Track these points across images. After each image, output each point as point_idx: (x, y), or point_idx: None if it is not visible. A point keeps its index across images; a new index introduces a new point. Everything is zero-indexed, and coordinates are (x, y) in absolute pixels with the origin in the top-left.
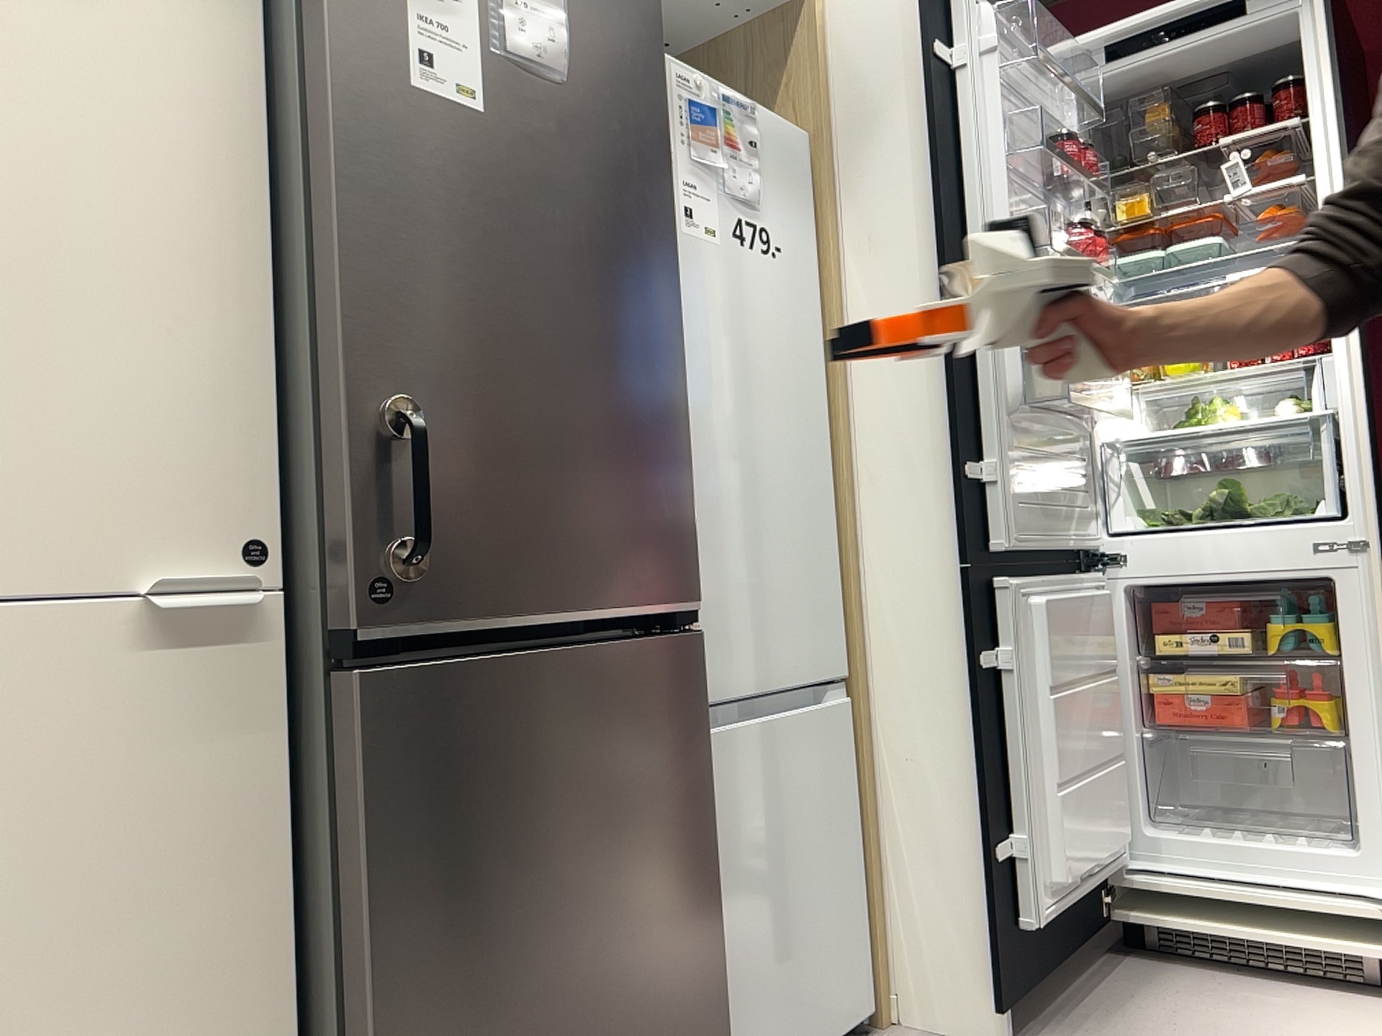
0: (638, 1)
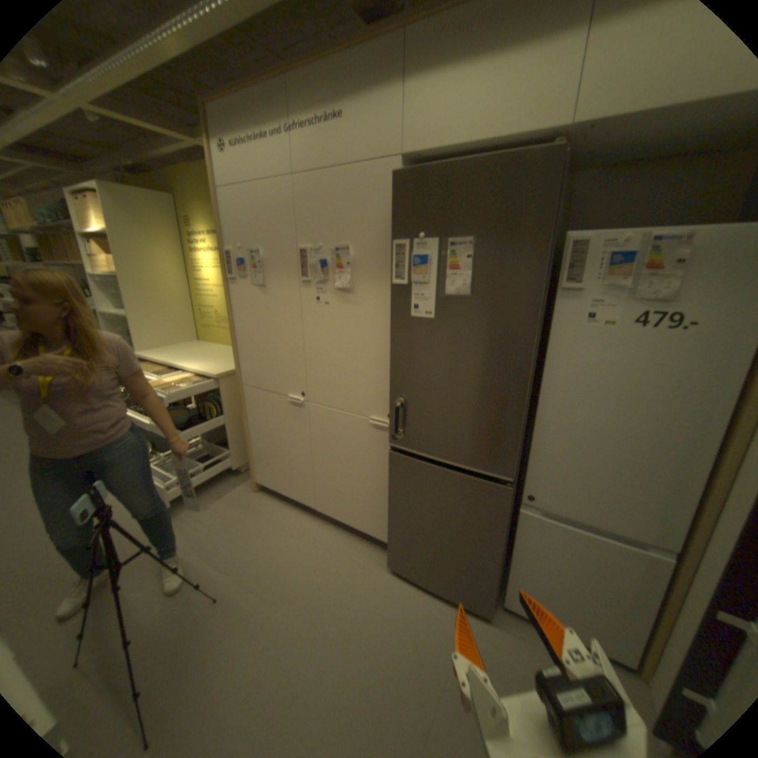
0: (531, 239)
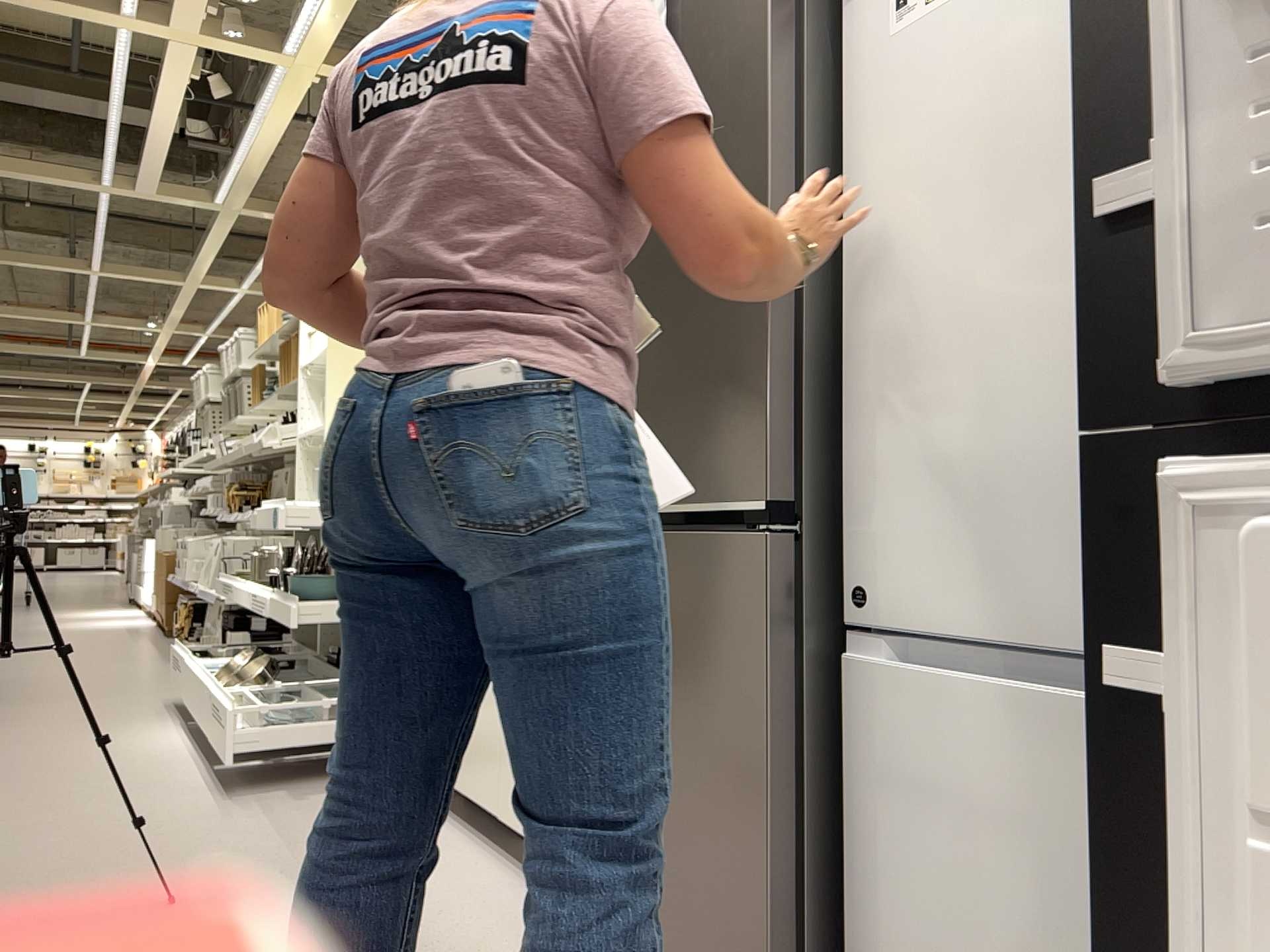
0: None
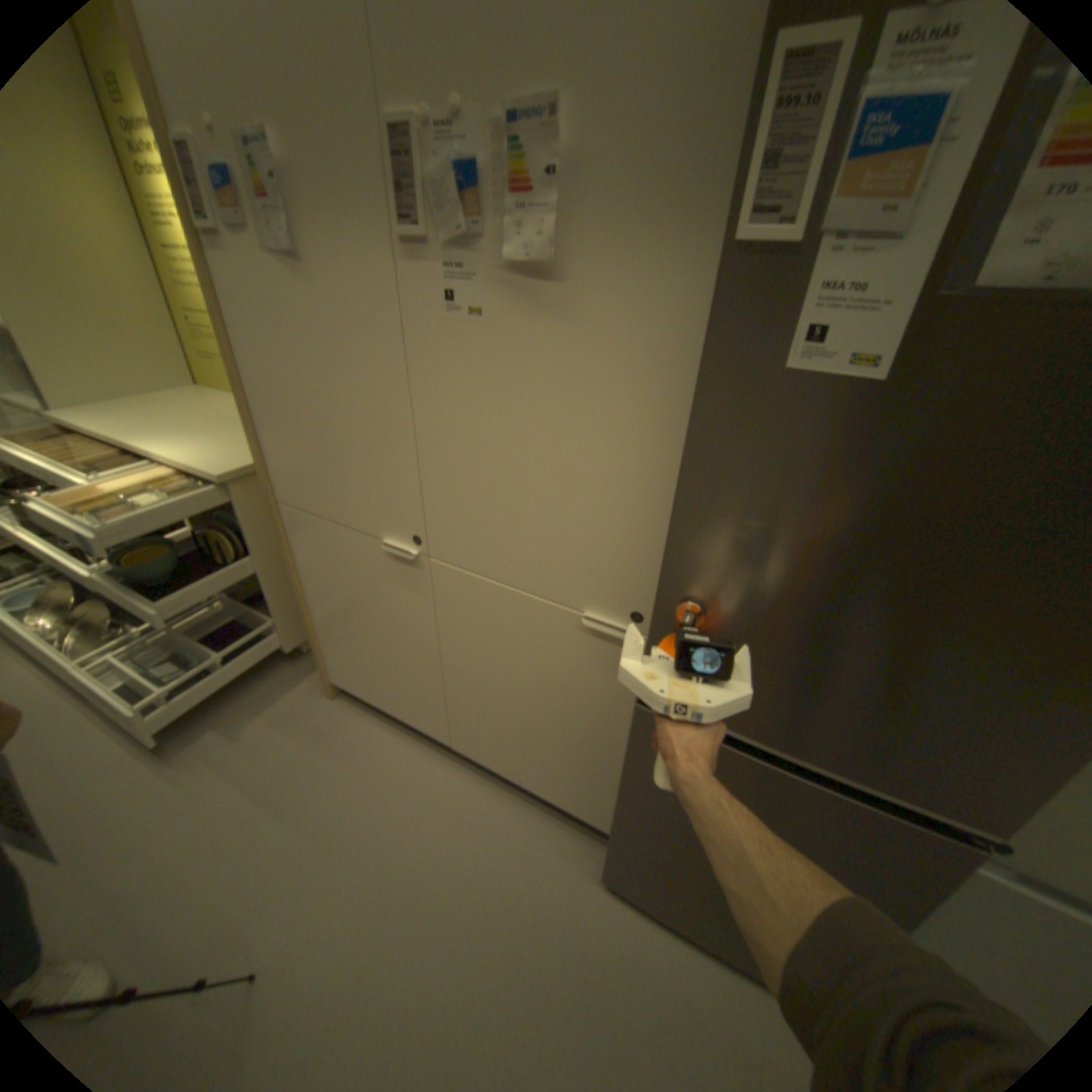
0: None
